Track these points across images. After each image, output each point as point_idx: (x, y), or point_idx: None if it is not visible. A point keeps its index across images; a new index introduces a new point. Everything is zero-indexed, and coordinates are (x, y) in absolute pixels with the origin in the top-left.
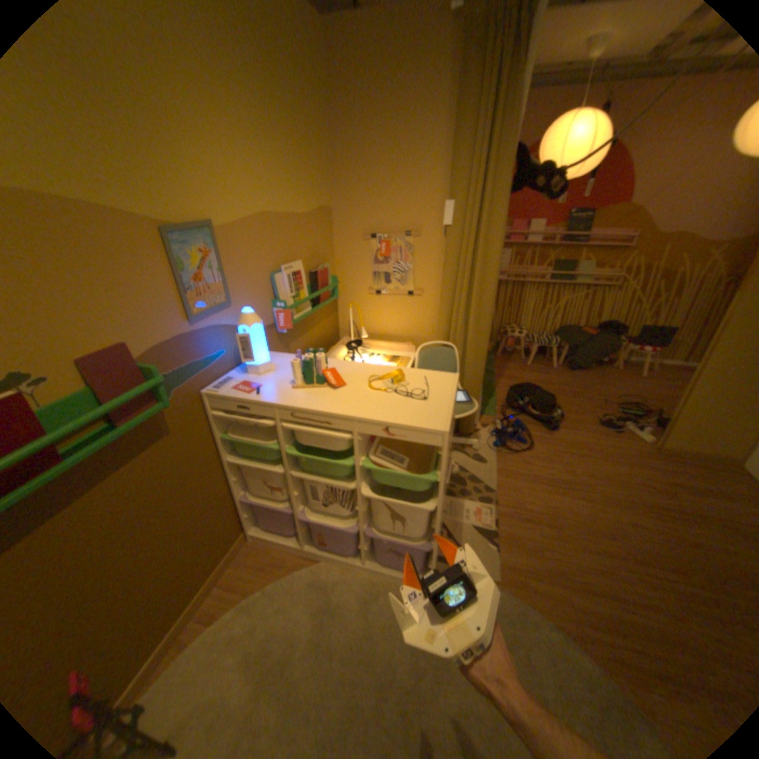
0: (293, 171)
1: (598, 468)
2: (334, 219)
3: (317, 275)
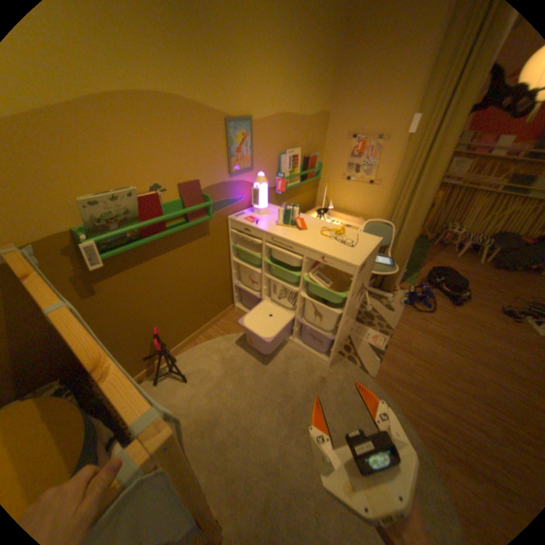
0: (307, 85)
1: (483, 339)
2: (329, 122)
3: (308, 160)
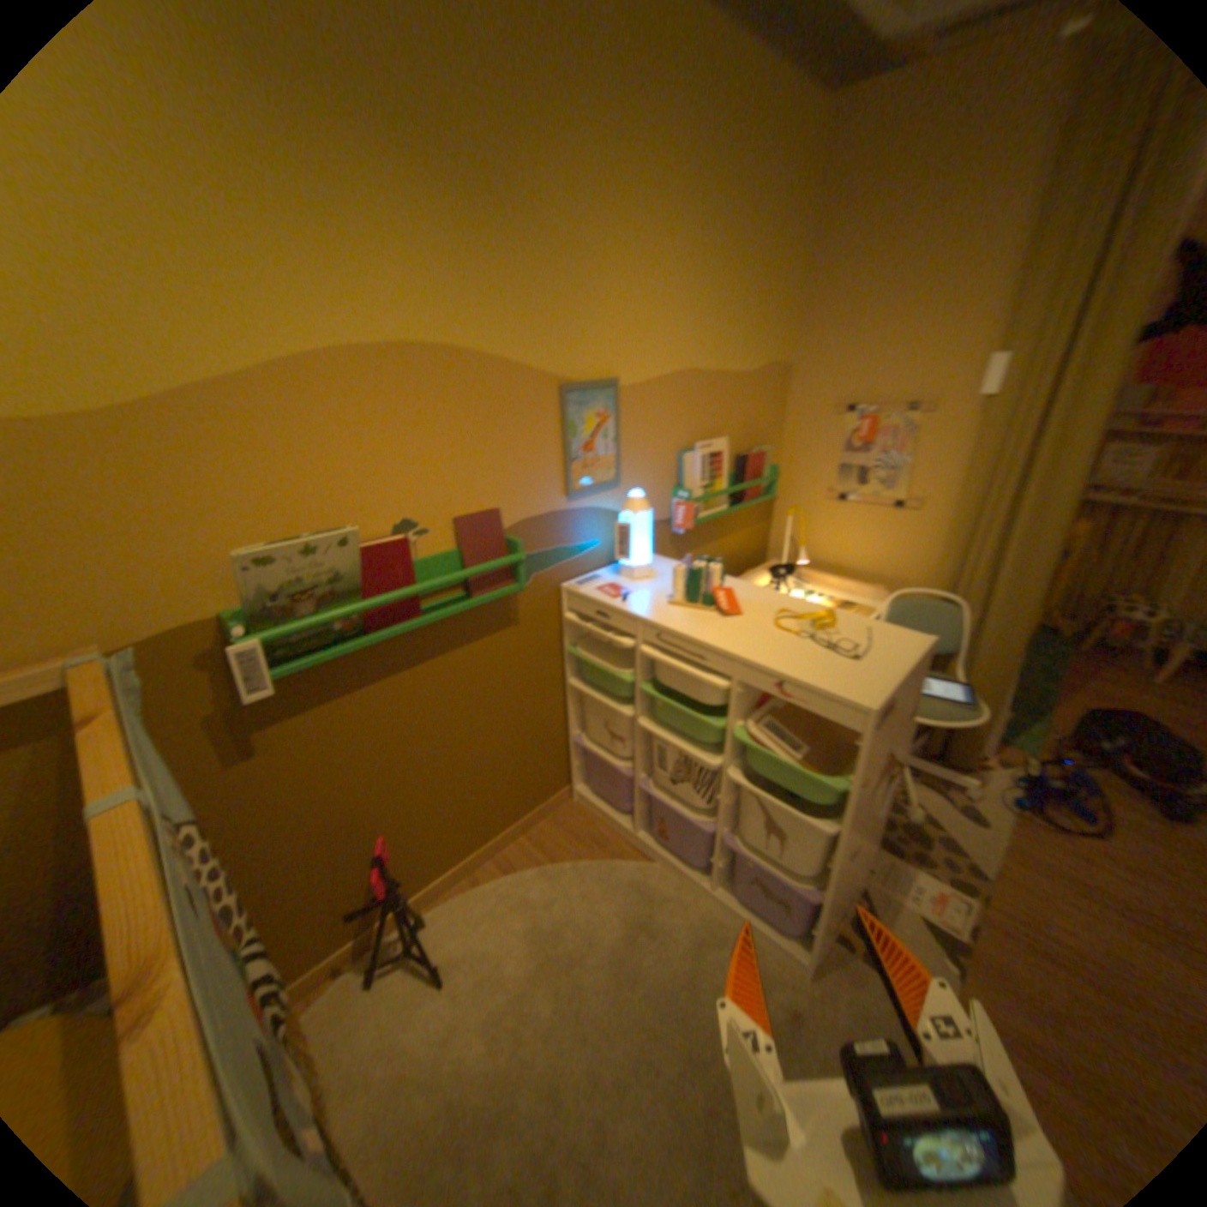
0: (738, 314)
1: None
2: (790, 382)
3: (745, 461)
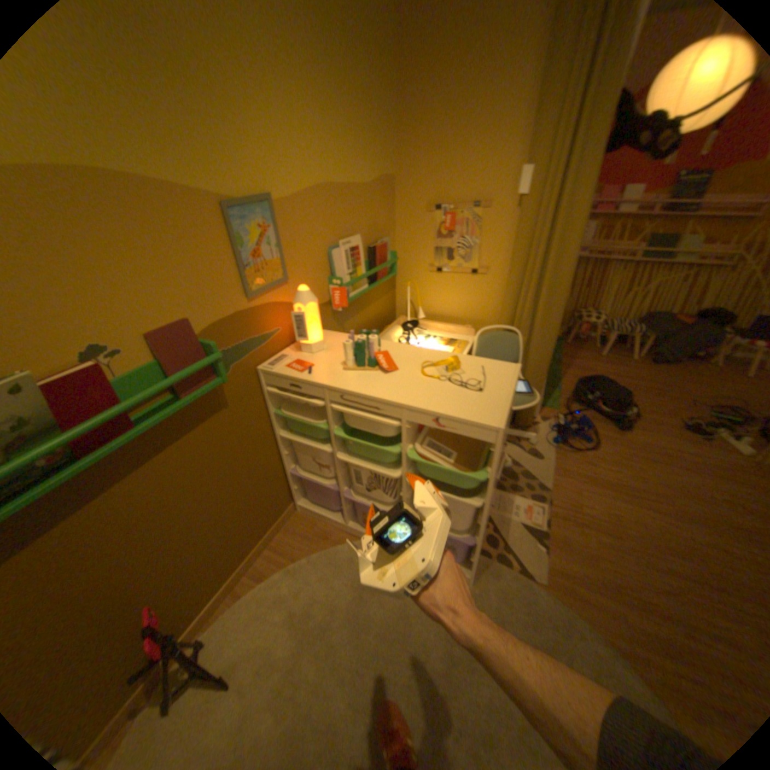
0: (356, 136)
1: (675, 477)
2: (396, 189)
3: (376, 250)
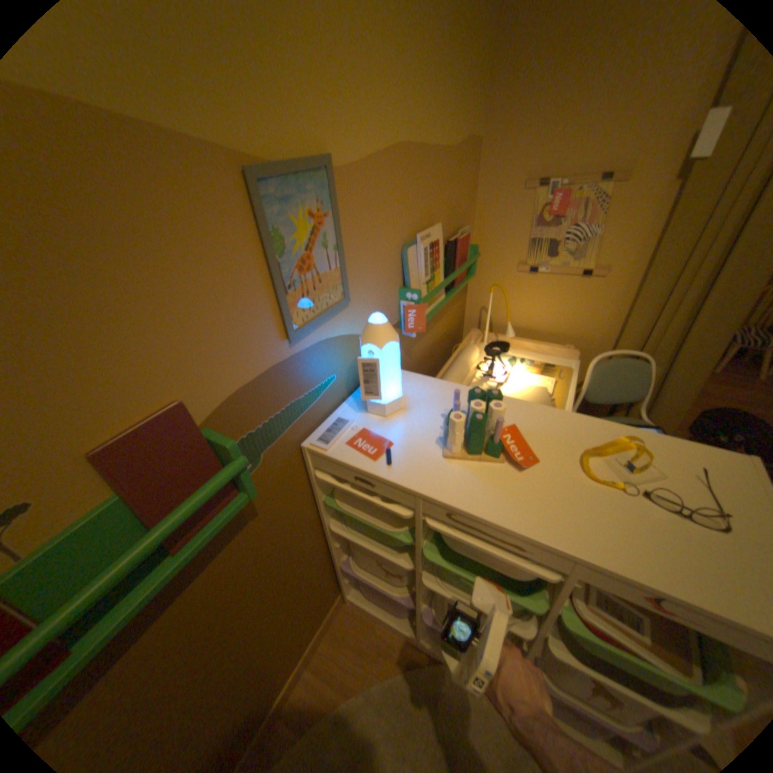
0: (448, 68)
1: None
2: (483, 156)
3: (457, 245)
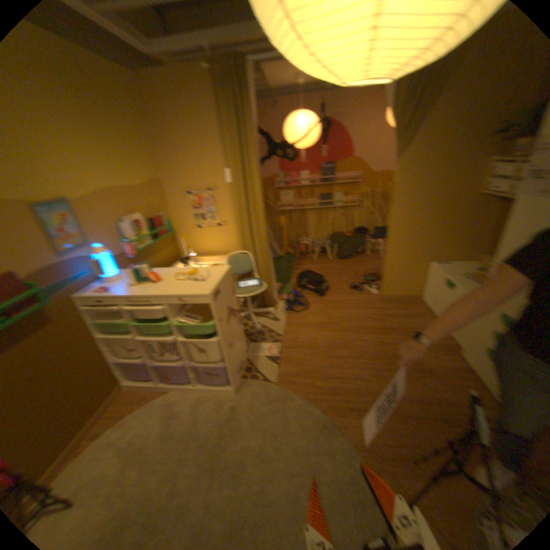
0: (127, 162)
1: (344, 313)
2: (165, 186)
3: (156, 221)
